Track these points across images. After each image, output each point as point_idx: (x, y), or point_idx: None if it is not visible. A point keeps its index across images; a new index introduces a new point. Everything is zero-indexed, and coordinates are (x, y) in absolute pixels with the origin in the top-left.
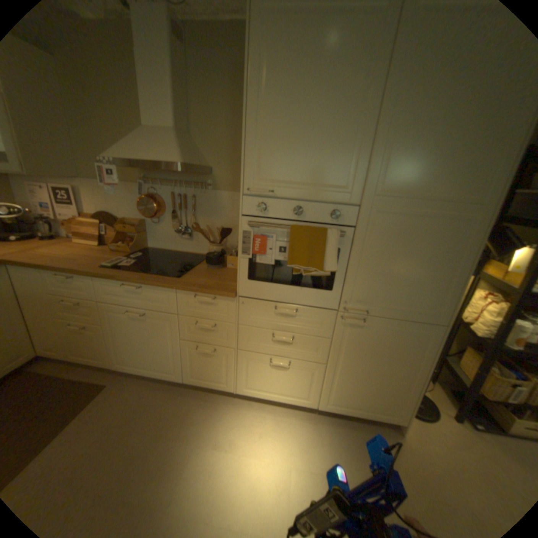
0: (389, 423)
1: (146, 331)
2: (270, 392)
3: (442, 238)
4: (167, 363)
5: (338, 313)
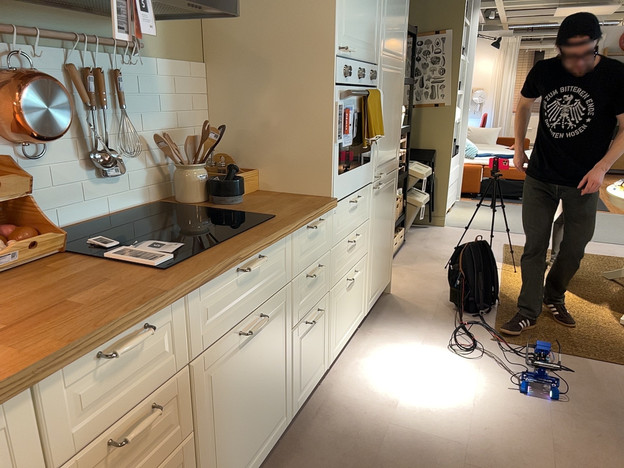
0: (385, 286)
1: (260, 354)
2: (346, 328)
3: (396, 92)
4: (279, 395)
5: (371, 186)
